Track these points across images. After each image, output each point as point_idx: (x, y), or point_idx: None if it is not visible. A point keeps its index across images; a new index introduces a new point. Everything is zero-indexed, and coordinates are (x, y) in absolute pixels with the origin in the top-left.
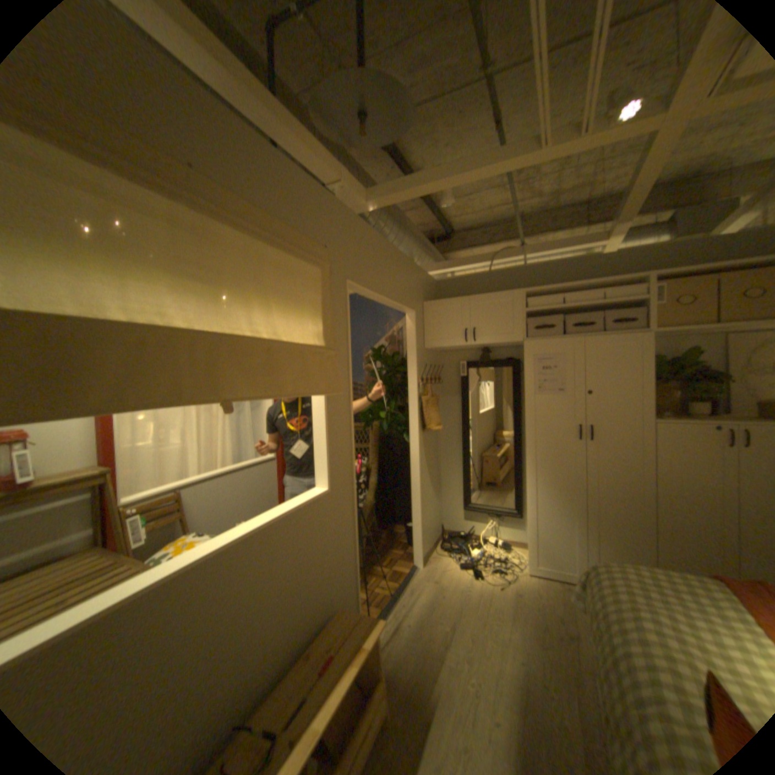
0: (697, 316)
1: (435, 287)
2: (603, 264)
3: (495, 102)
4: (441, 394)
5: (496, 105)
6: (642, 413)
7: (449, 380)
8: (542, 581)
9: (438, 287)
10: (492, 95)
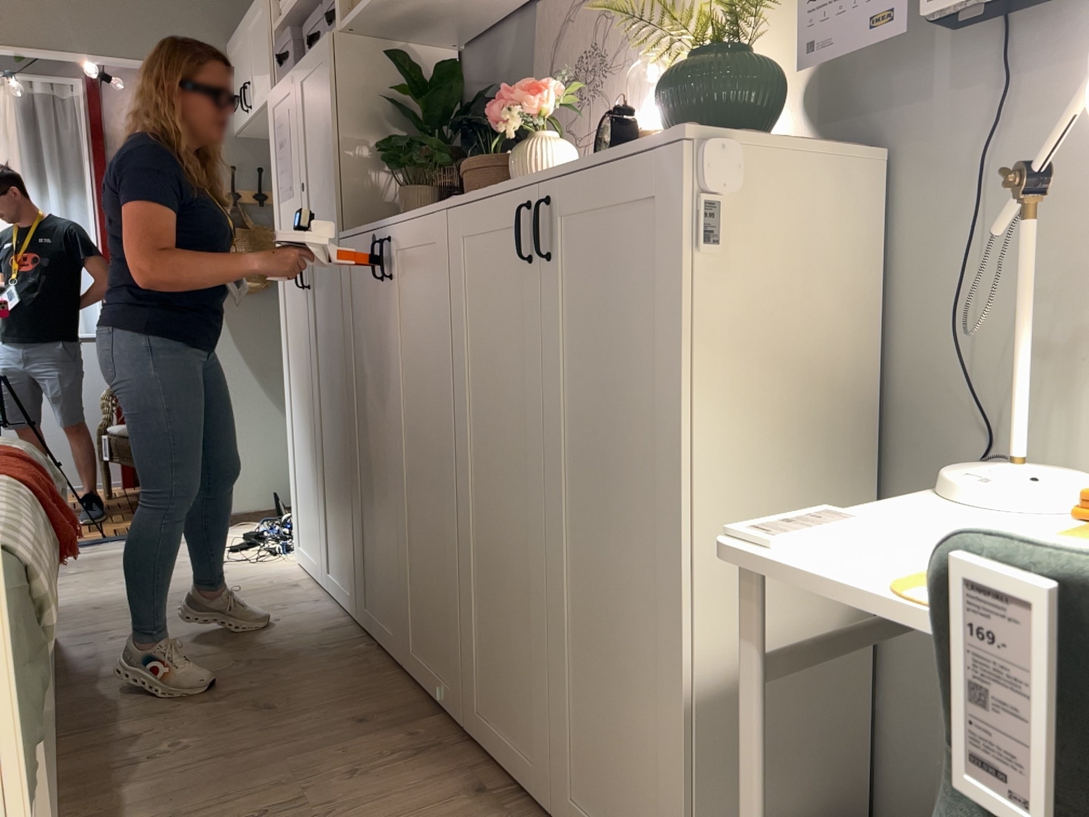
0: None
1: None
2: None
3: None
4: None
5: None
6: None
7: None
8: (300, 569)
9: None
10: None
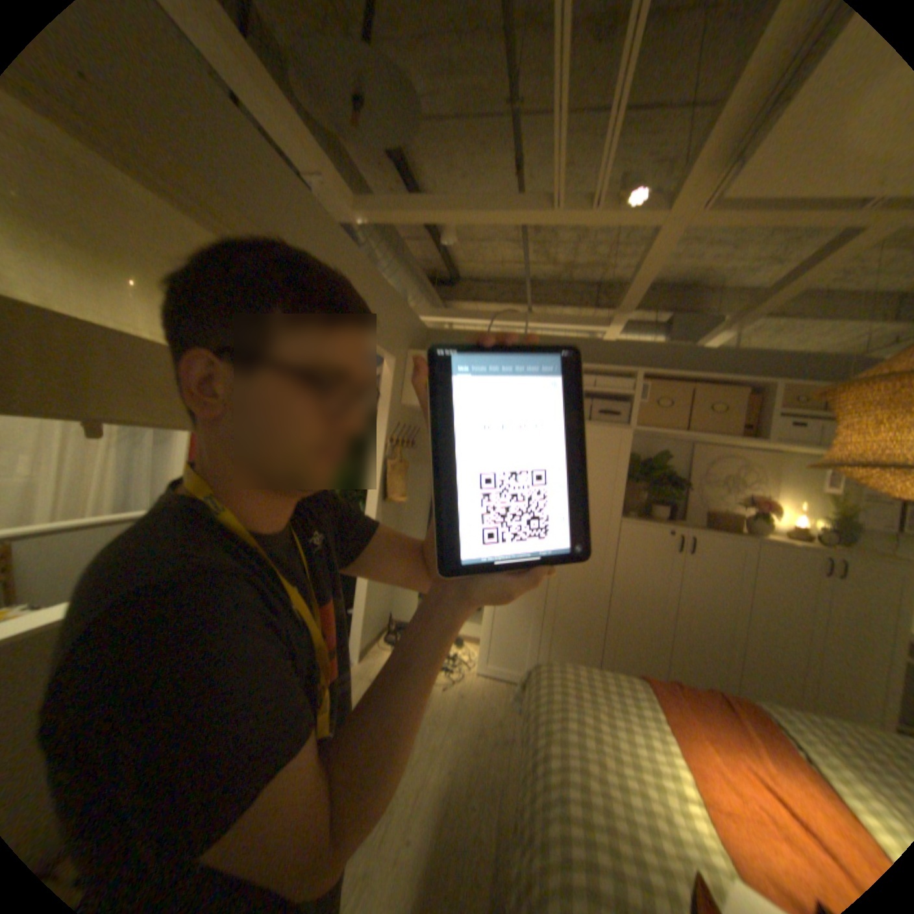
0: (673, 421)
1: (426, 334)
2: (601, 350)
3: (519, 142)
4: (413, 461)
5: (519, 146)
6: (612, 510)
7: (426, 446)
8: (489, 679)
9: (429, 335)
10: (517, 133)
